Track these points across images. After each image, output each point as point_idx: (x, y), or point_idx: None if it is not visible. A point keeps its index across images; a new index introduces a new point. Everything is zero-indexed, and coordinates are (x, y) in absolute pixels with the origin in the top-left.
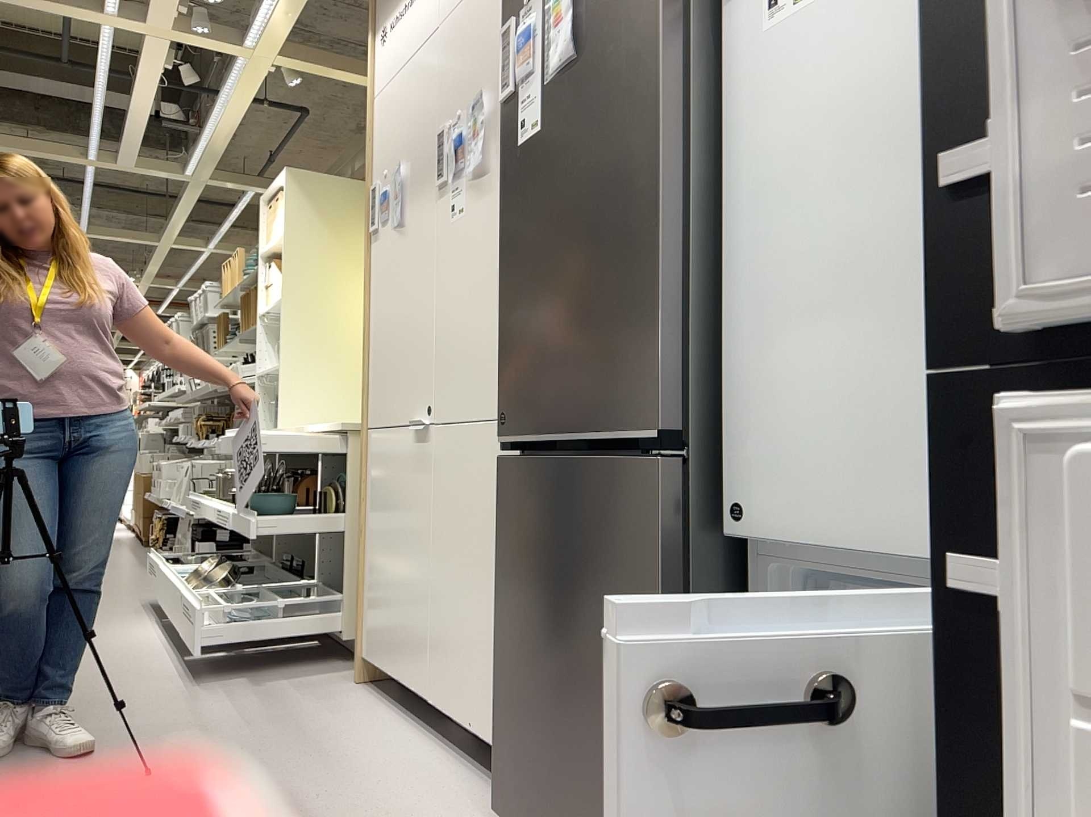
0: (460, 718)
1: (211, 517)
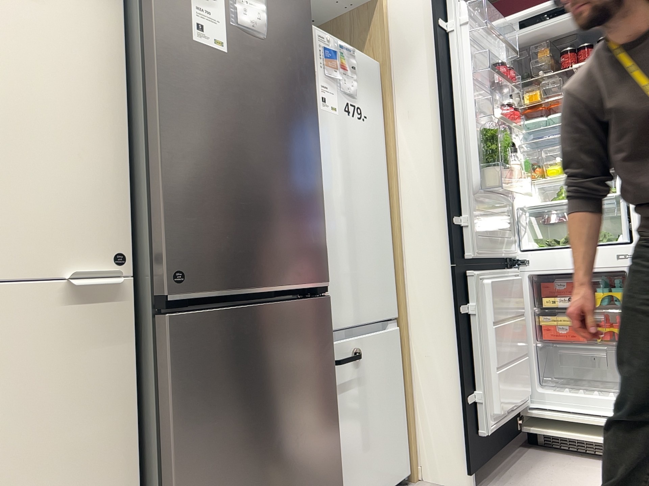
0: None
1: None
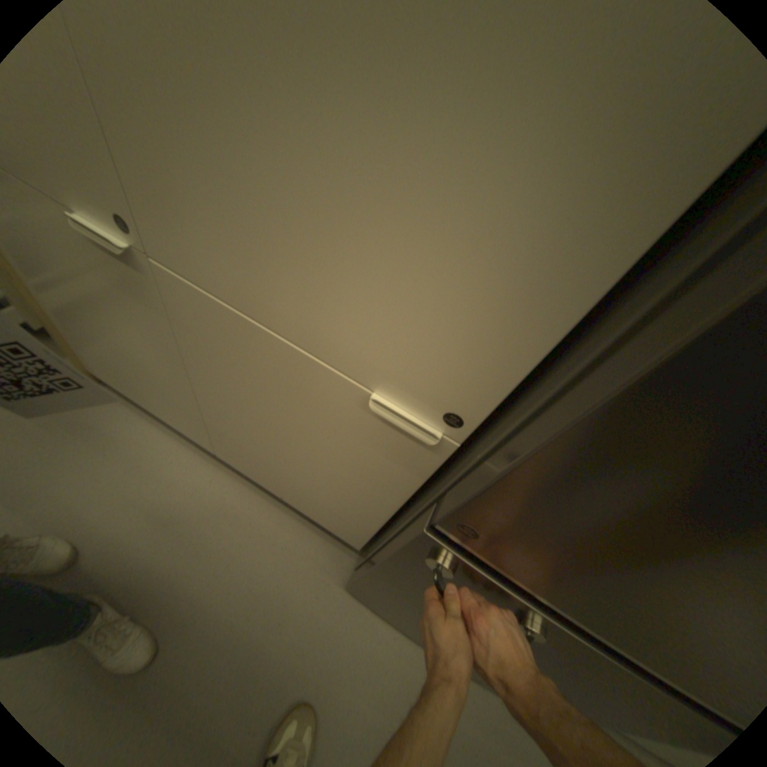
0: (266, 487)
1: None
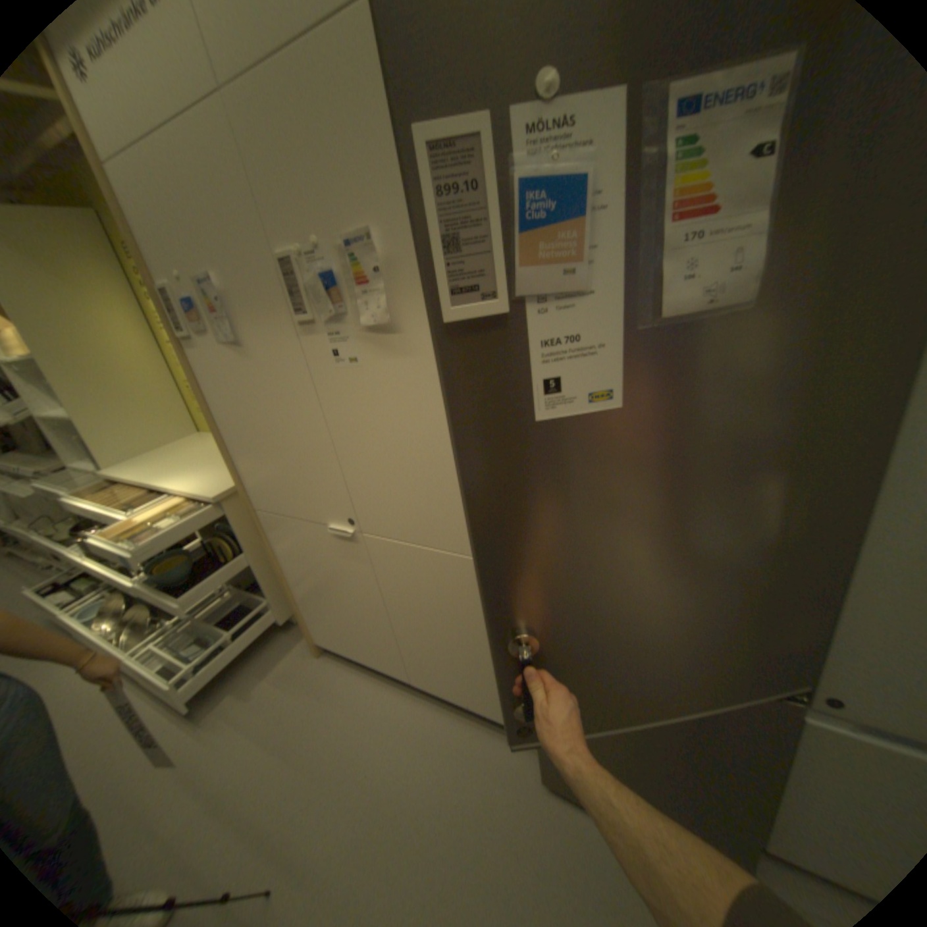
0: (453, 700)
1: (94, 572)
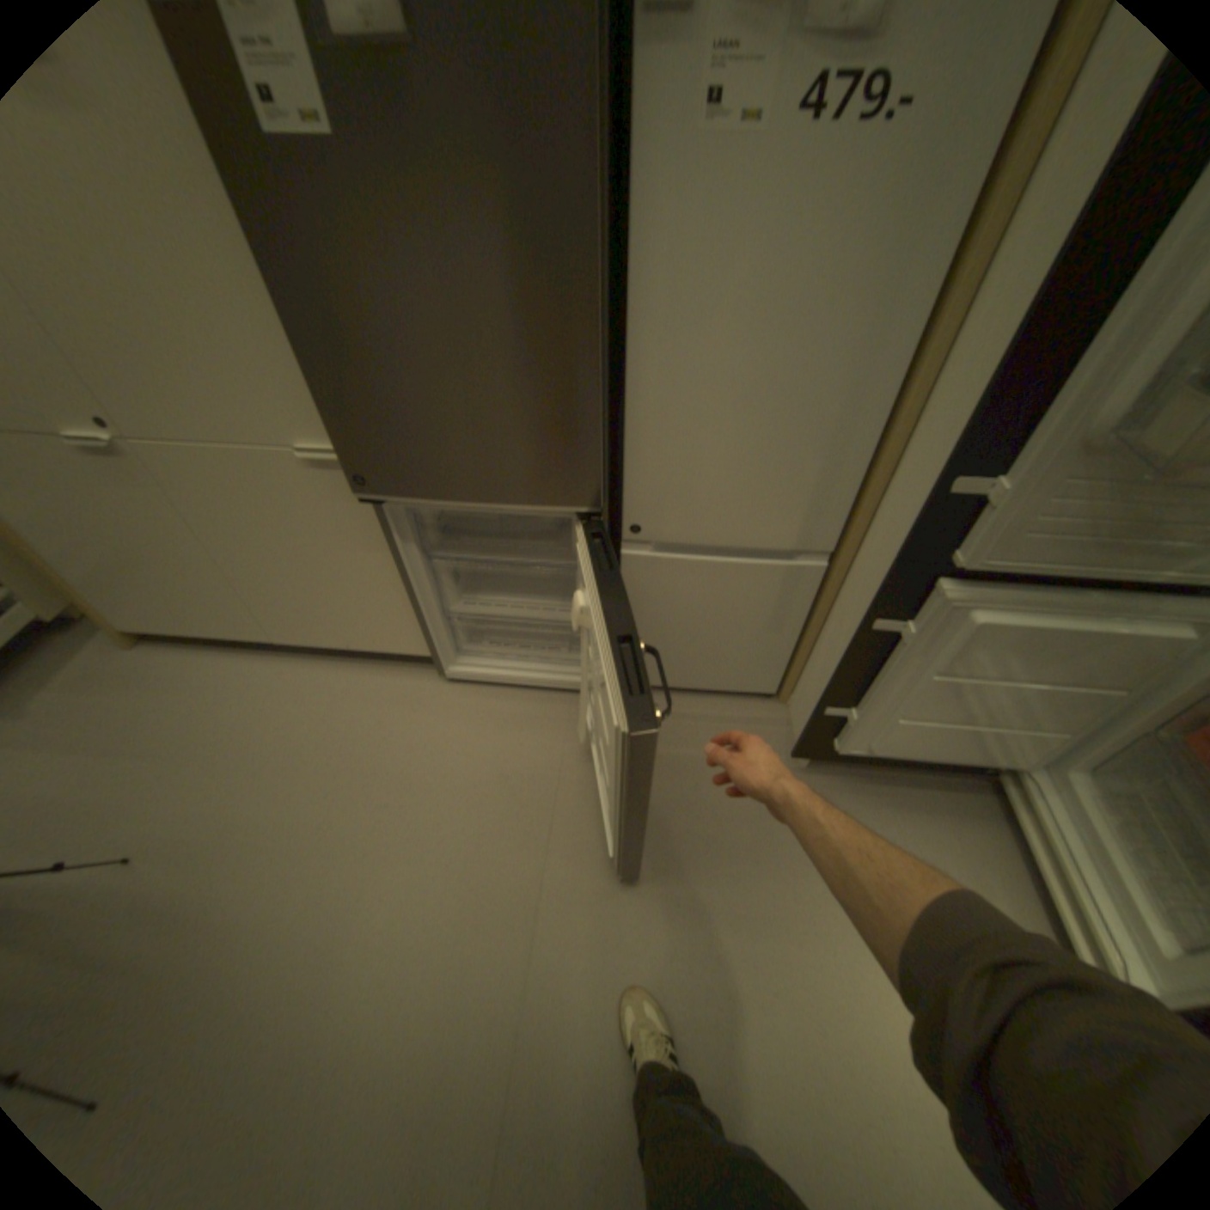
0: (329, 644)
1: None
